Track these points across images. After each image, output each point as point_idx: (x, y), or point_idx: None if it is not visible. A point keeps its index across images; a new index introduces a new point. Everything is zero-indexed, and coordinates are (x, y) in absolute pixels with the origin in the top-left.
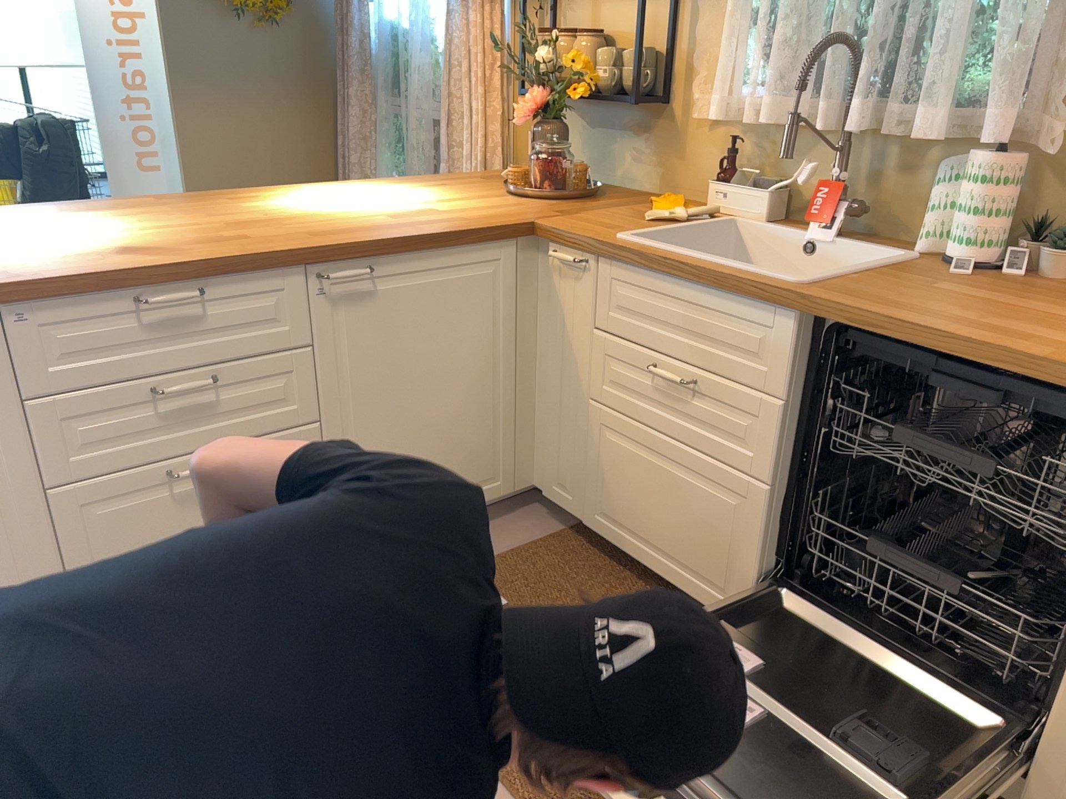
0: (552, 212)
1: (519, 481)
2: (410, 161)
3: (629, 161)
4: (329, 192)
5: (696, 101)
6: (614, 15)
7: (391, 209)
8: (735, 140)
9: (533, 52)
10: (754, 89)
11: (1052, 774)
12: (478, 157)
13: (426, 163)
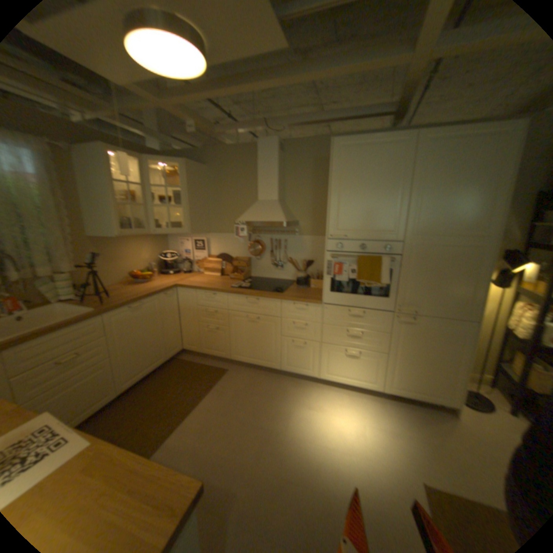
0: None
1: None
2: None
3: None
4: None
5: None
6: None
7: None
8: None
9: None
10: None
11: (169, 350)
12: None
13: None
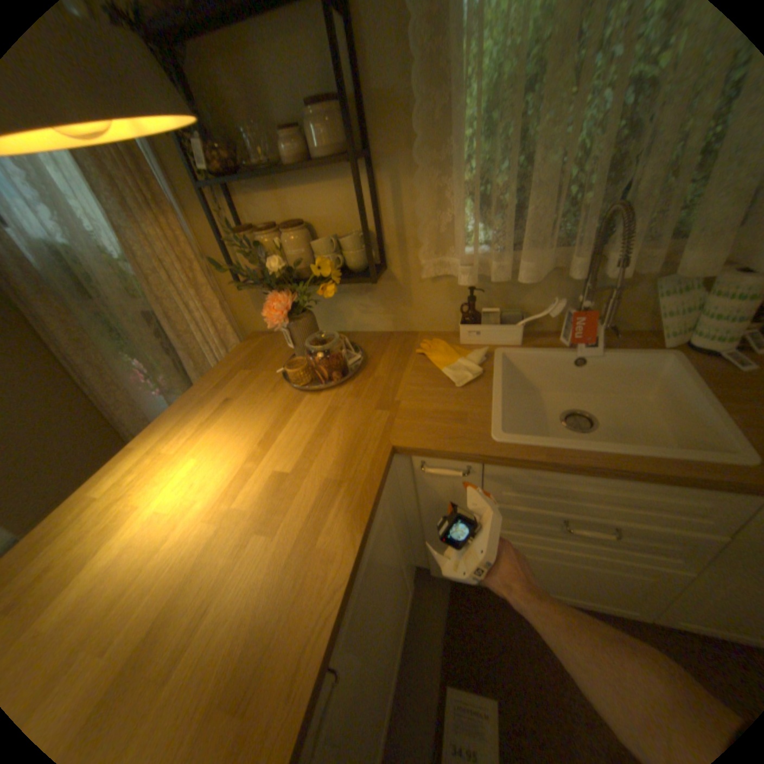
0: (379, 411)
1: (413, 576)
2: (134, 345)
3: (358, 312)
4: (129, 493)
5: (418, 261)
6: (304, 199)
7: (238, 502)
8: (474, 287)
9: (254, 257)
10: (482, 244)
11: None
12: (214, 340)
13: (152, 344)
